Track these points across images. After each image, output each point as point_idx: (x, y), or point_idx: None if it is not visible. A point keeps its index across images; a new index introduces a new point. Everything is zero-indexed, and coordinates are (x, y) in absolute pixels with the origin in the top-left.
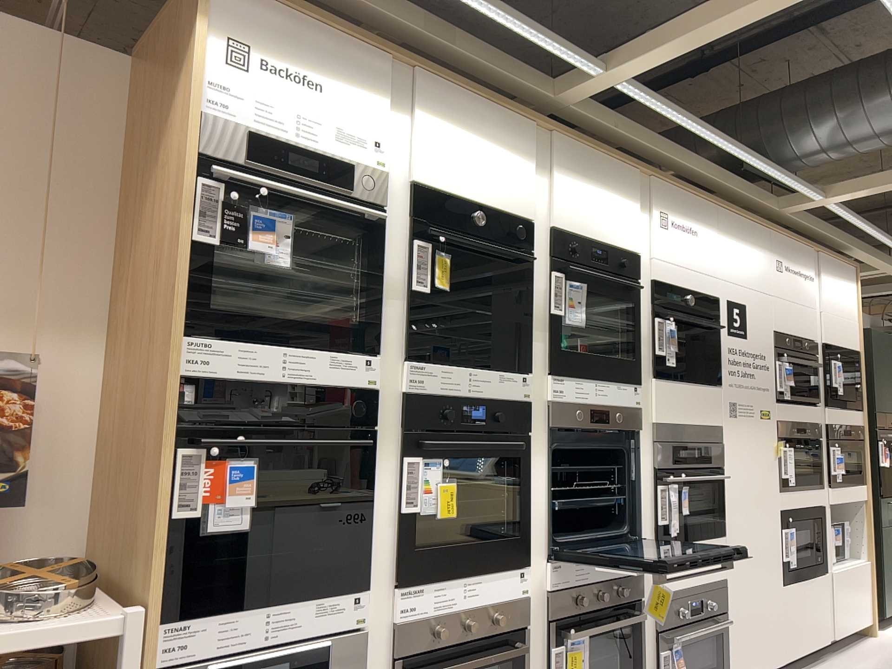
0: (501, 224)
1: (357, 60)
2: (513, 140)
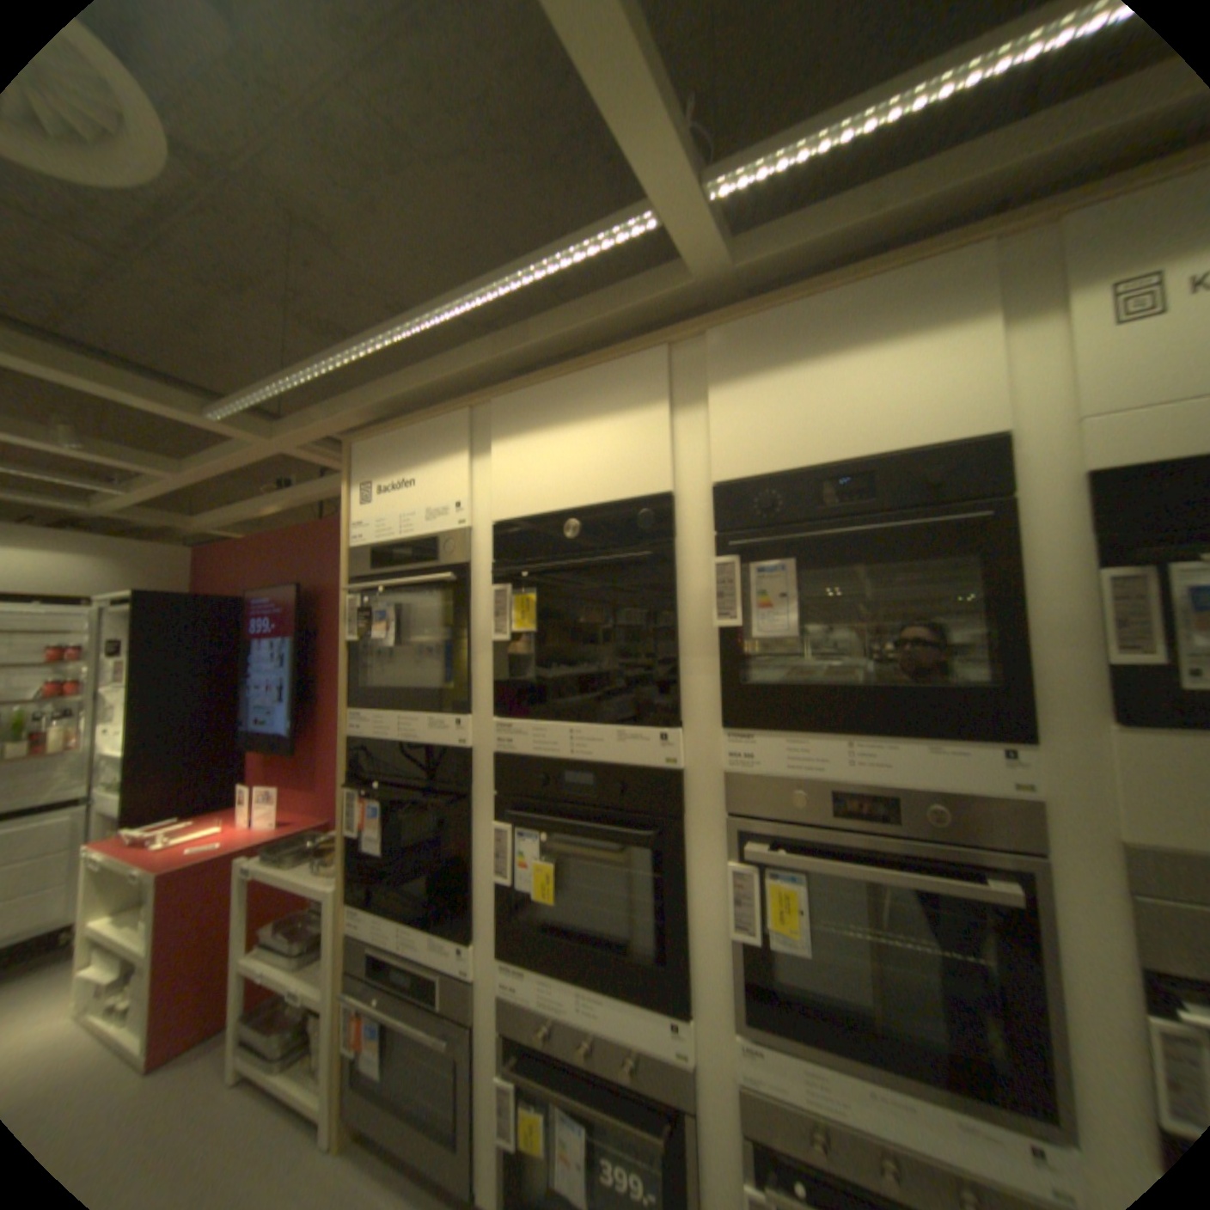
0: (617, 517)
1: (433, 430)
2: (625, 387)
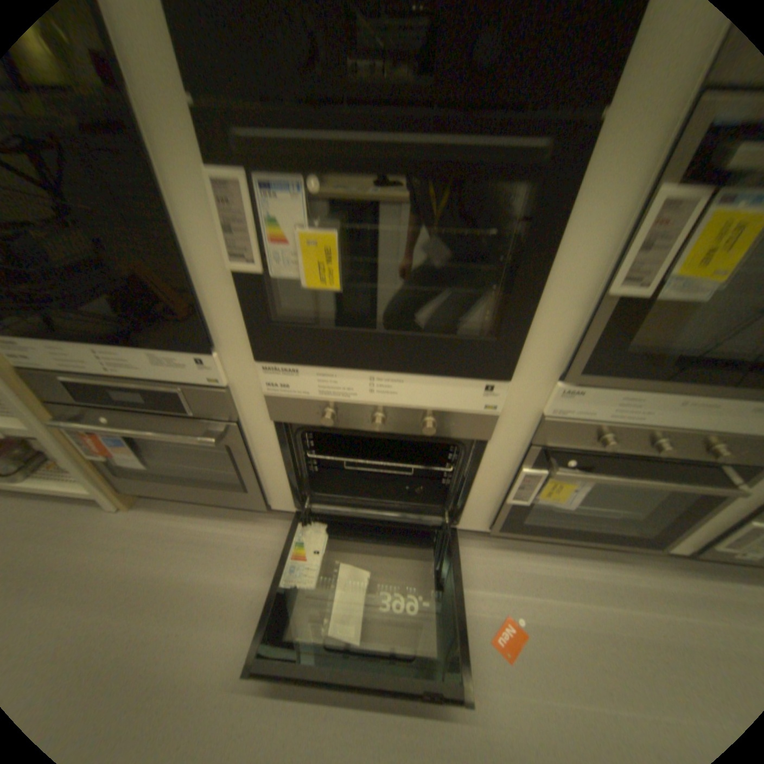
0: None
1: None
2: None
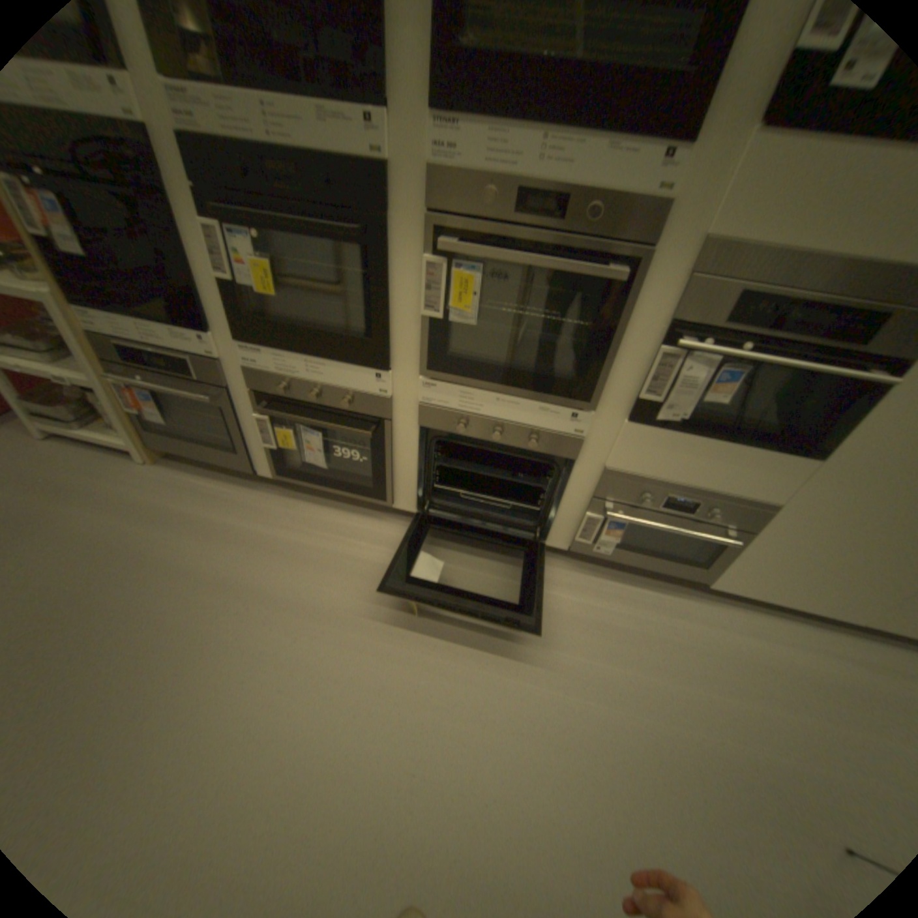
0: None
1: None
2: None
